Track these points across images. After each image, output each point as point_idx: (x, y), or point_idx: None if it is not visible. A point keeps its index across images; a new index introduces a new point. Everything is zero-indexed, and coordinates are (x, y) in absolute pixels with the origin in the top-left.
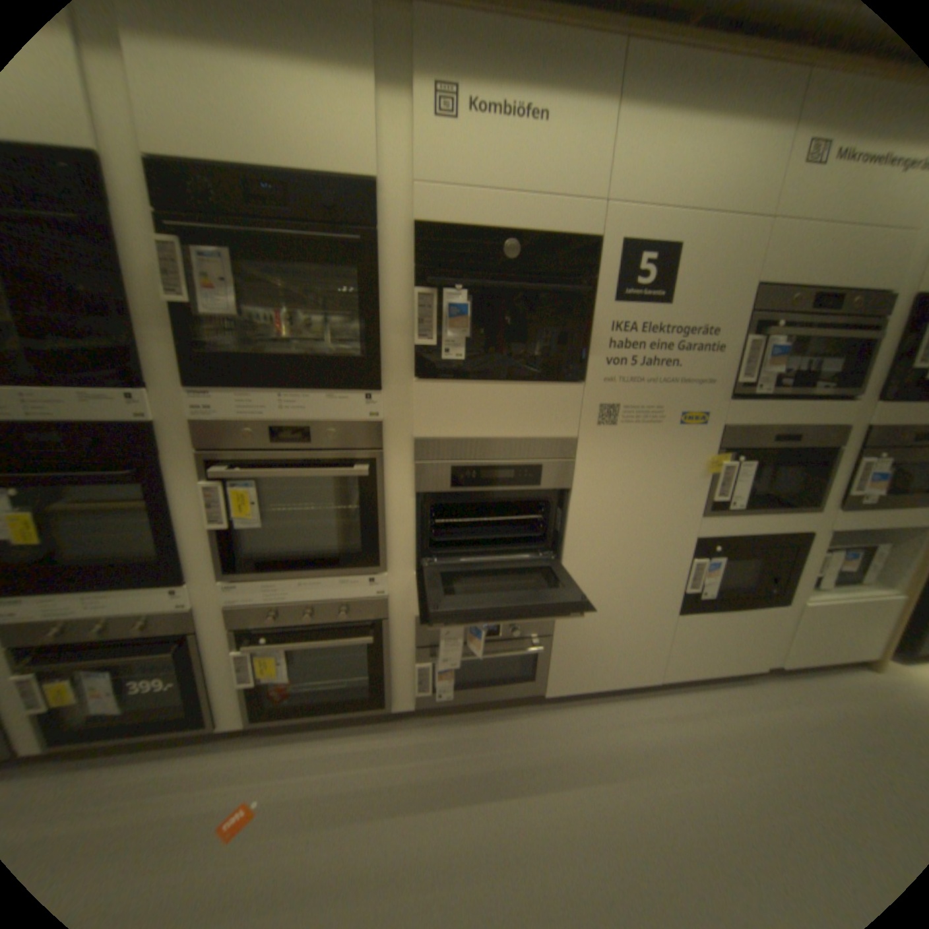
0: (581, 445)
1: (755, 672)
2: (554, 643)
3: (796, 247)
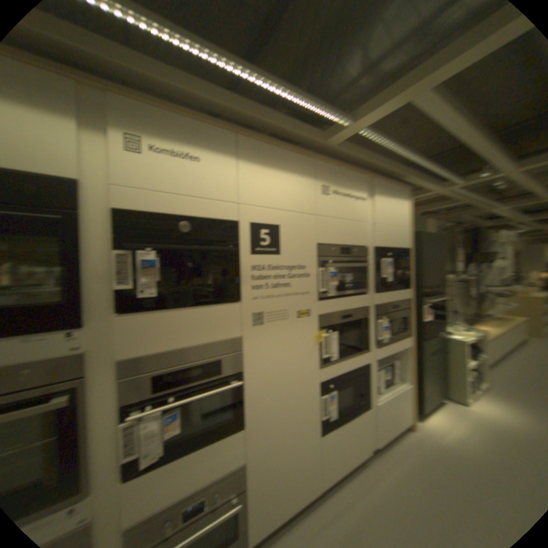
0: (246, 341)
1: (367, 458)
2: (250, 495)
3: (328, 228)
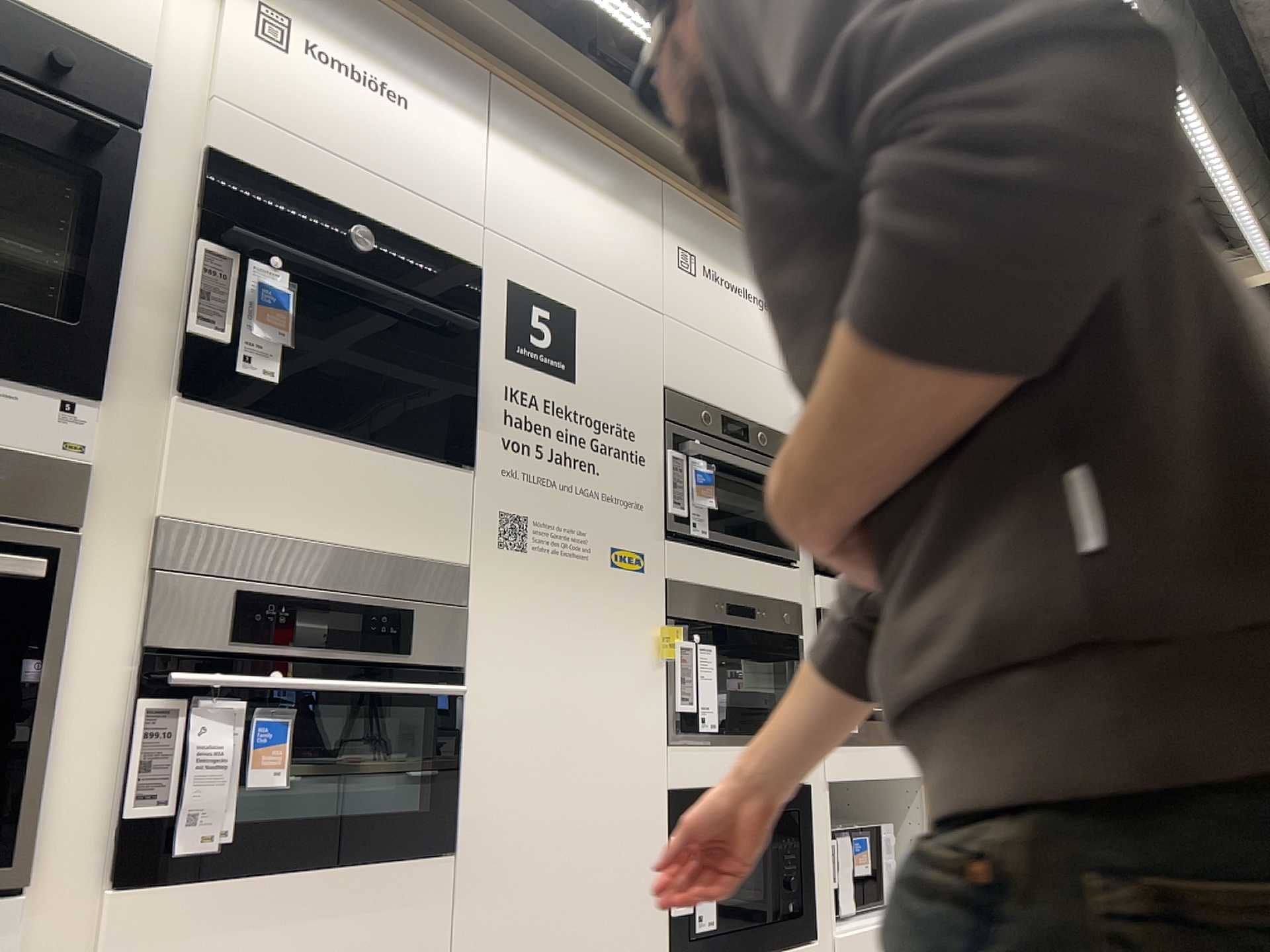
0: (475, 582)
1: None
2: None
3: (691, 354)
